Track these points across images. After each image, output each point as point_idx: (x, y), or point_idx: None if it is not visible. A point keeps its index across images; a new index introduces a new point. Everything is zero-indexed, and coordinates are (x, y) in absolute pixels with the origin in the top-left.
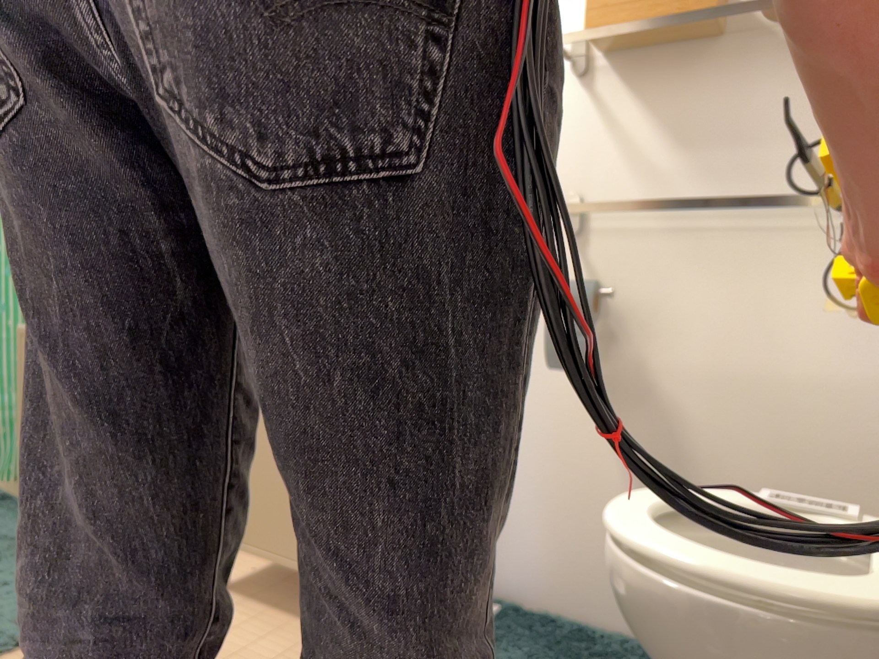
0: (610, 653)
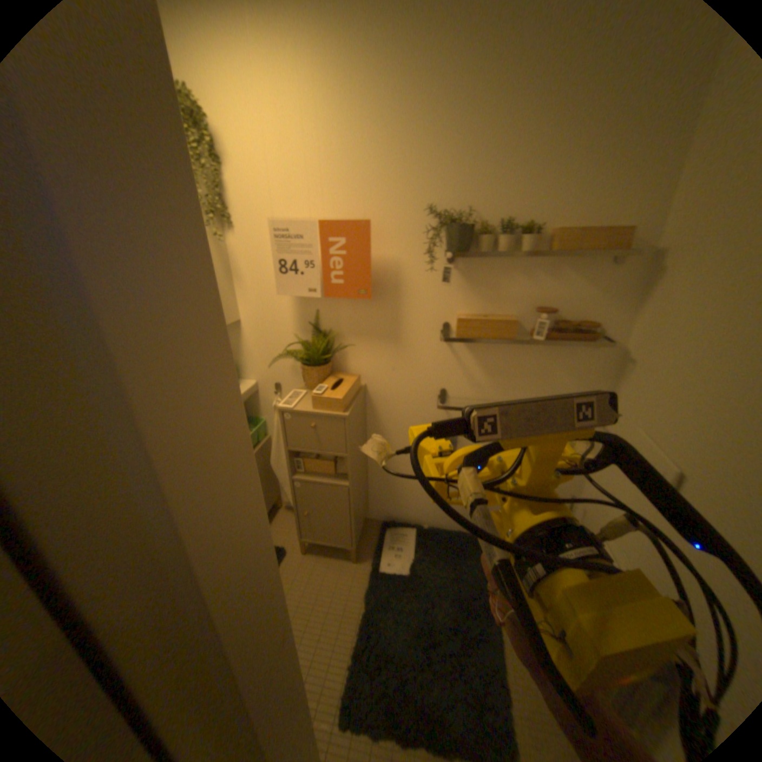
0: (463, 548)
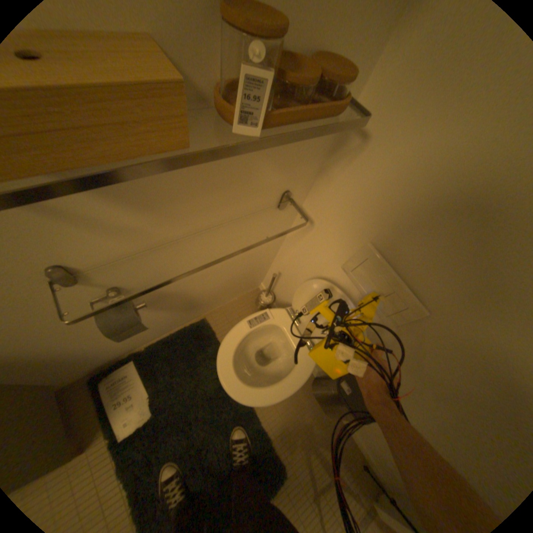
0: (188, 347)
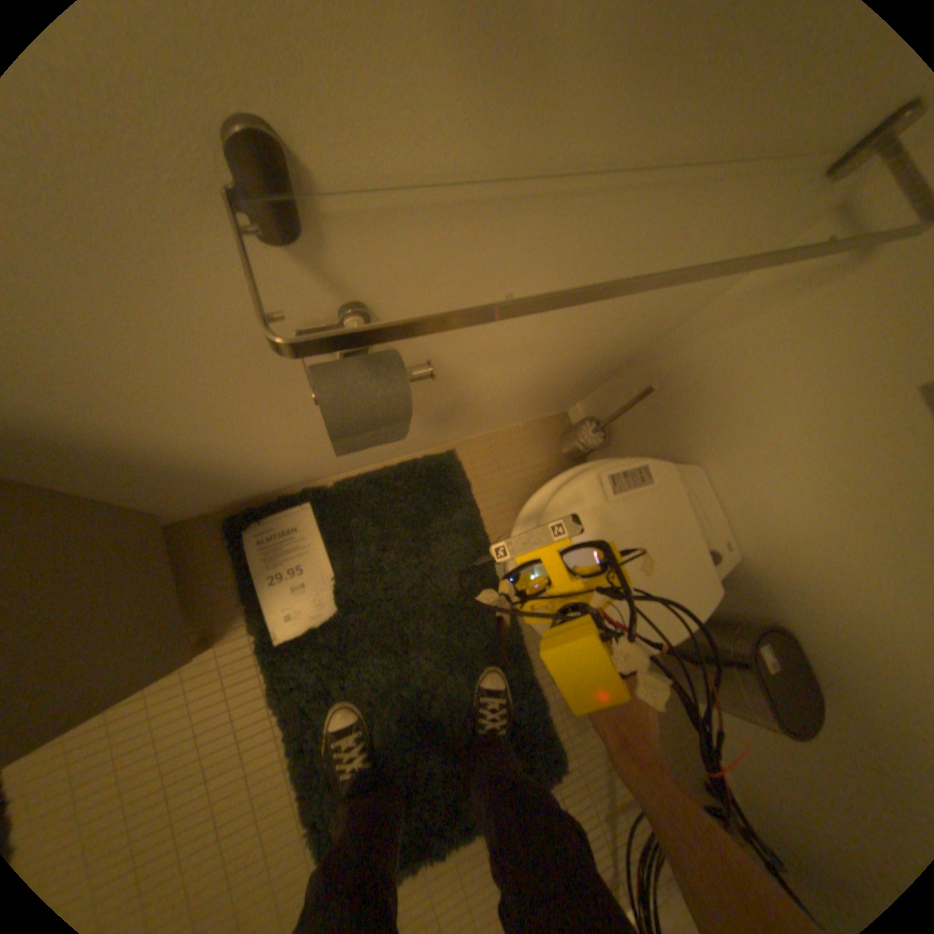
0: (419, 500)
